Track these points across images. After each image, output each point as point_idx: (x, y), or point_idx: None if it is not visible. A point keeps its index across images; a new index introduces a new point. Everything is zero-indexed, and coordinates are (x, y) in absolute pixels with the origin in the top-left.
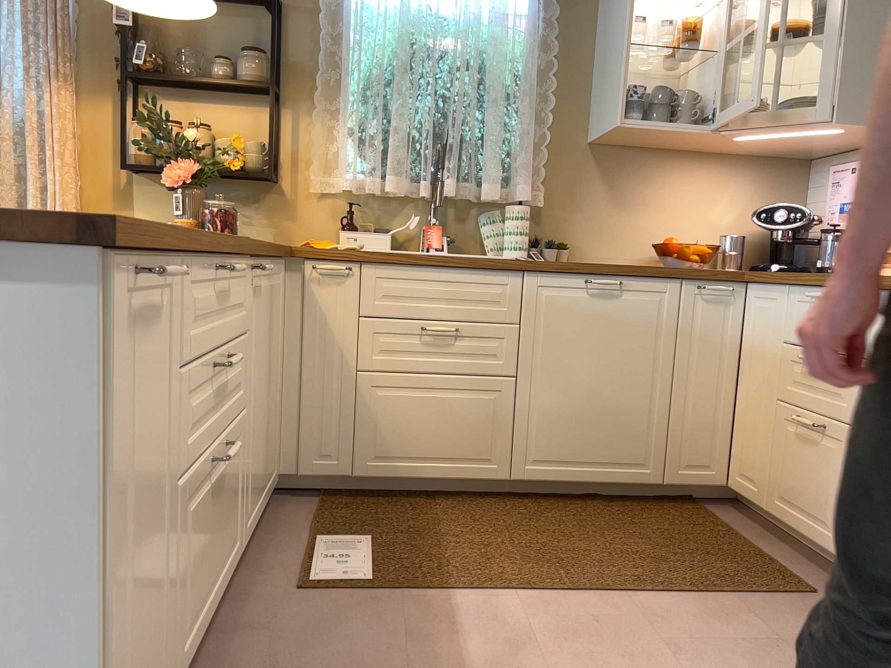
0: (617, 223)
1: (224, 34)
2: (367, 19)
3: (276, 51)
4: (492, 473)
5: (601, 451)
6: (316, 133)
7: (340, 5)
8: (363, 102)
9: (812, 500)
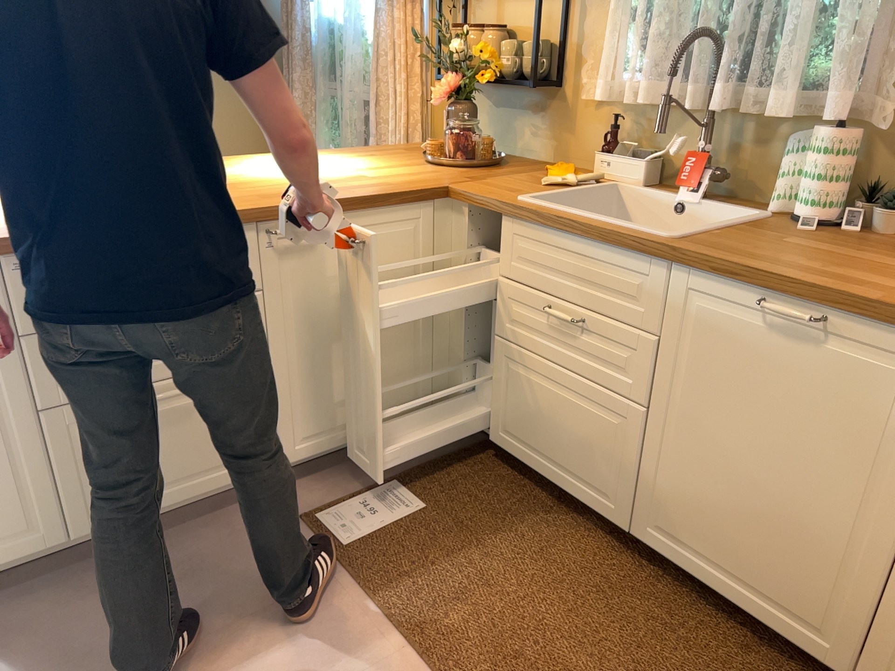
0: None
1: None
2: None
3: None
4: (608, 511)
5: (748, 567)
6: (588, 25)
7: None
8: None
9: None
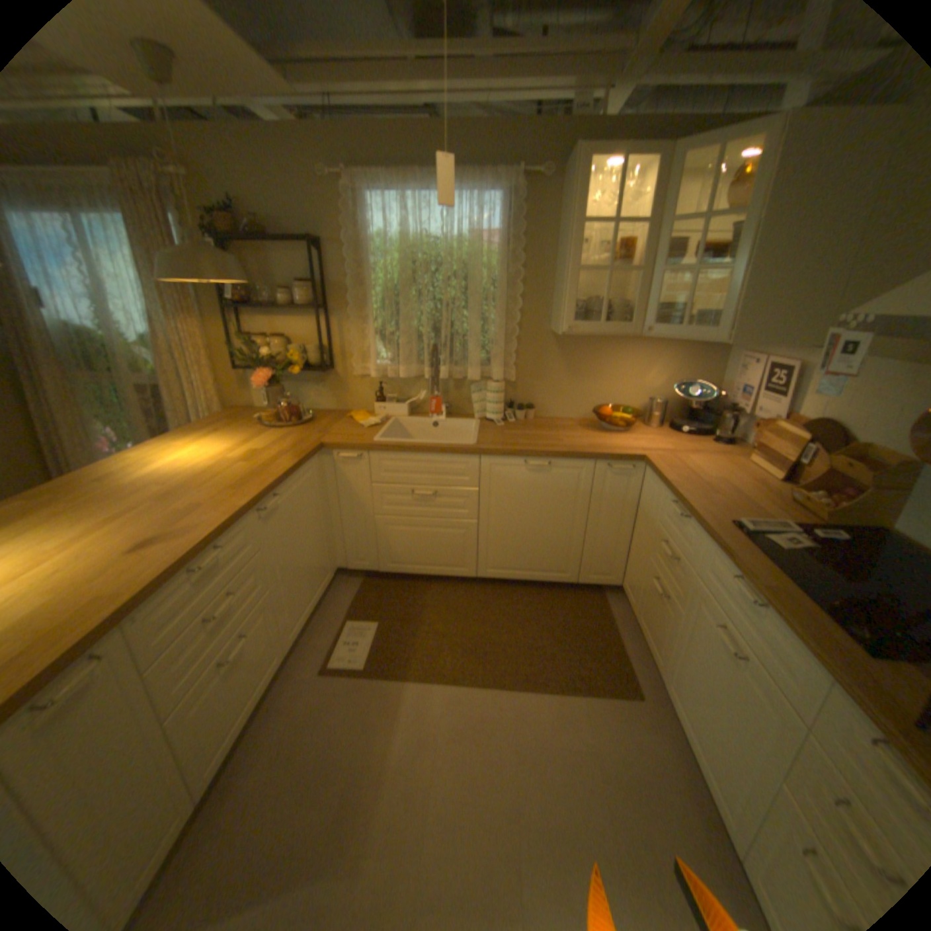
0: (571, 389)
1: (281, 264)
2: (378, 245)
3: (313, 282)
4: (464, 573)
5: (534, 564)
6: (351, 336)
7: (357, 235)
8: (381, 310)
9: (656, 634)
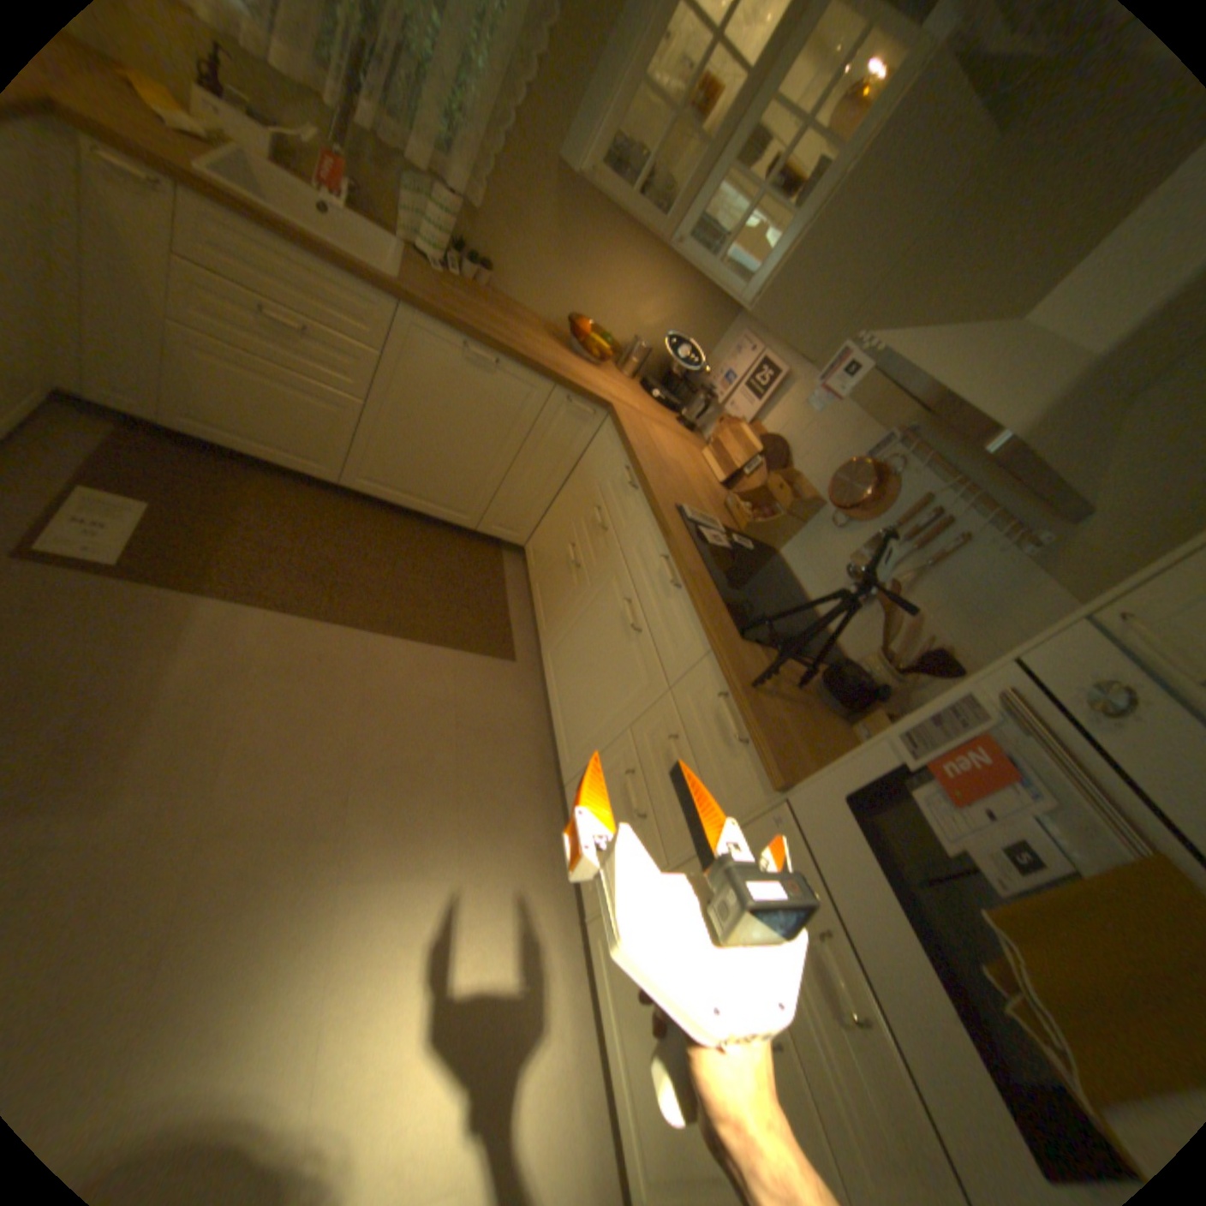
0: (552, 273)
1: None
2: None
3: None
4: (320, 475)
5: (430, 492)
6: None
7: None
8: None
9: (549, 602)
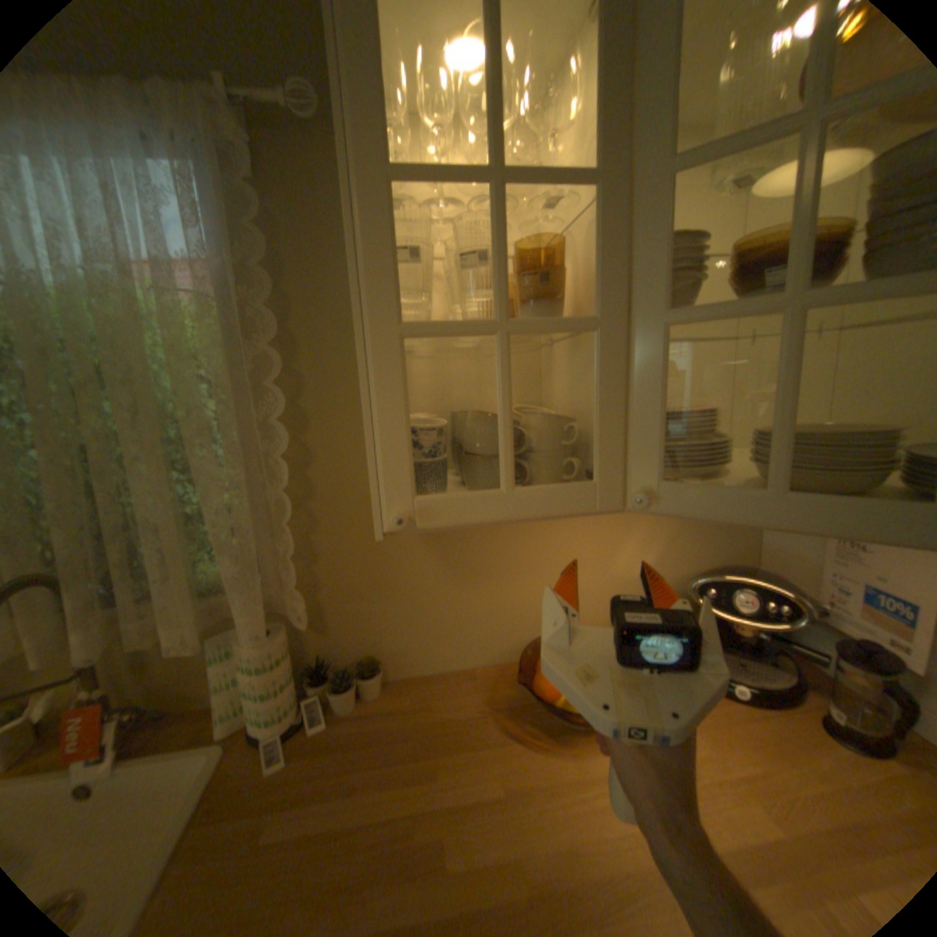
0: (462, 606)
1: None
2: None
3: None
4: None
5: None
6: None
7: None
8: None
9: None
